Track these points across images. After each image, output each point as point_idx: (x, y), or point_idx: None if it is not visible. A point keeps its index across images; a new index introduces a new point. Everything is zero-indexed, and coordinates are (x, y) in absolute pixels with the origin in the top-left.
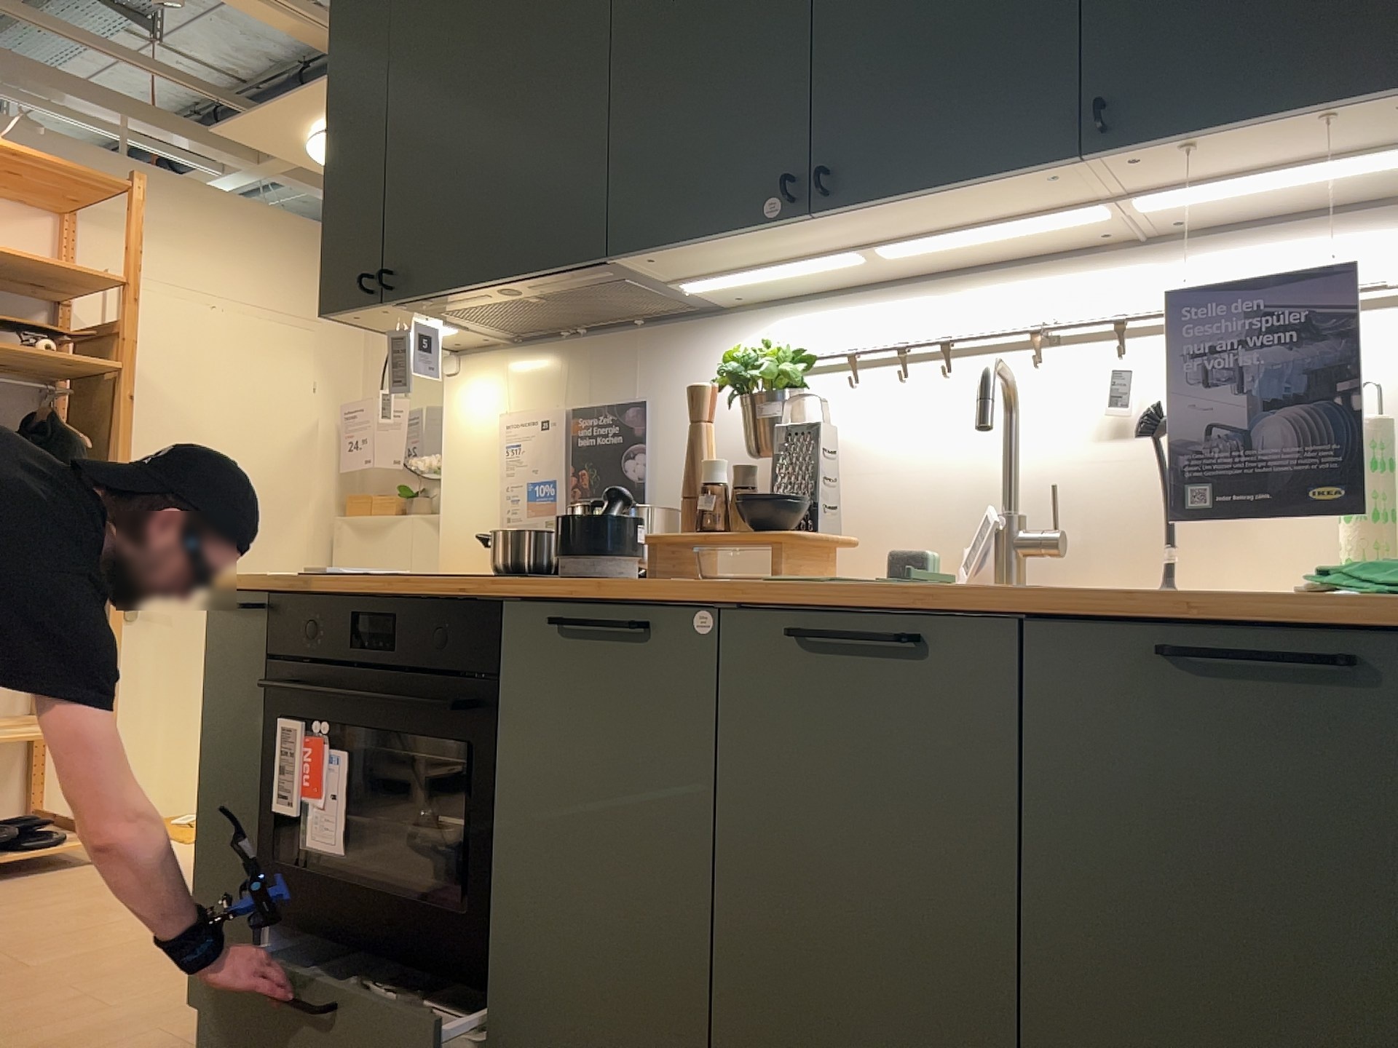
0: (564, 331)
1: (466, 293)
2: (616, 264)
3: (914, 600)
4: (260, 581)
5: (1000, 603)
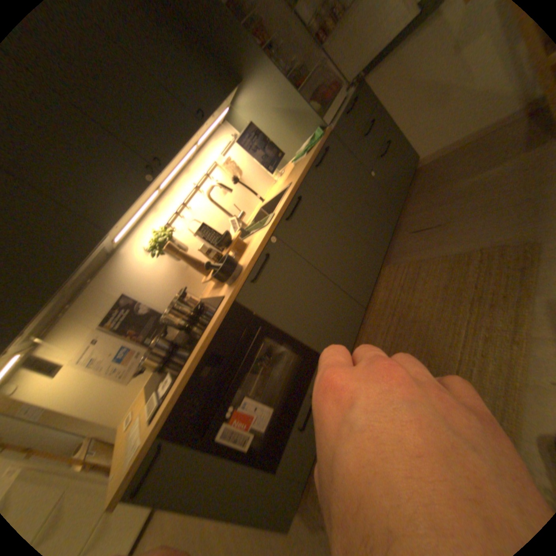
0: (58, 312)
1: (44, 306)
2: (103, 237)
3: (292, 191)
4: (150, 437)
5: (300, 178)
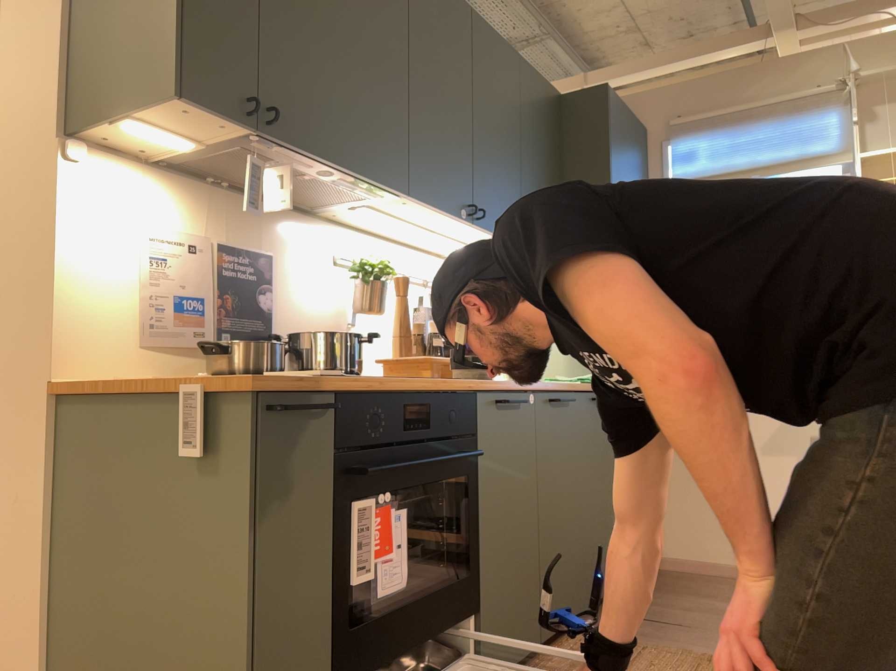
0: (214, 178)
1: (315, 160)
2: (390, 194)
3: (571, 387)
4: (337, 383)
5: (582, 388)
